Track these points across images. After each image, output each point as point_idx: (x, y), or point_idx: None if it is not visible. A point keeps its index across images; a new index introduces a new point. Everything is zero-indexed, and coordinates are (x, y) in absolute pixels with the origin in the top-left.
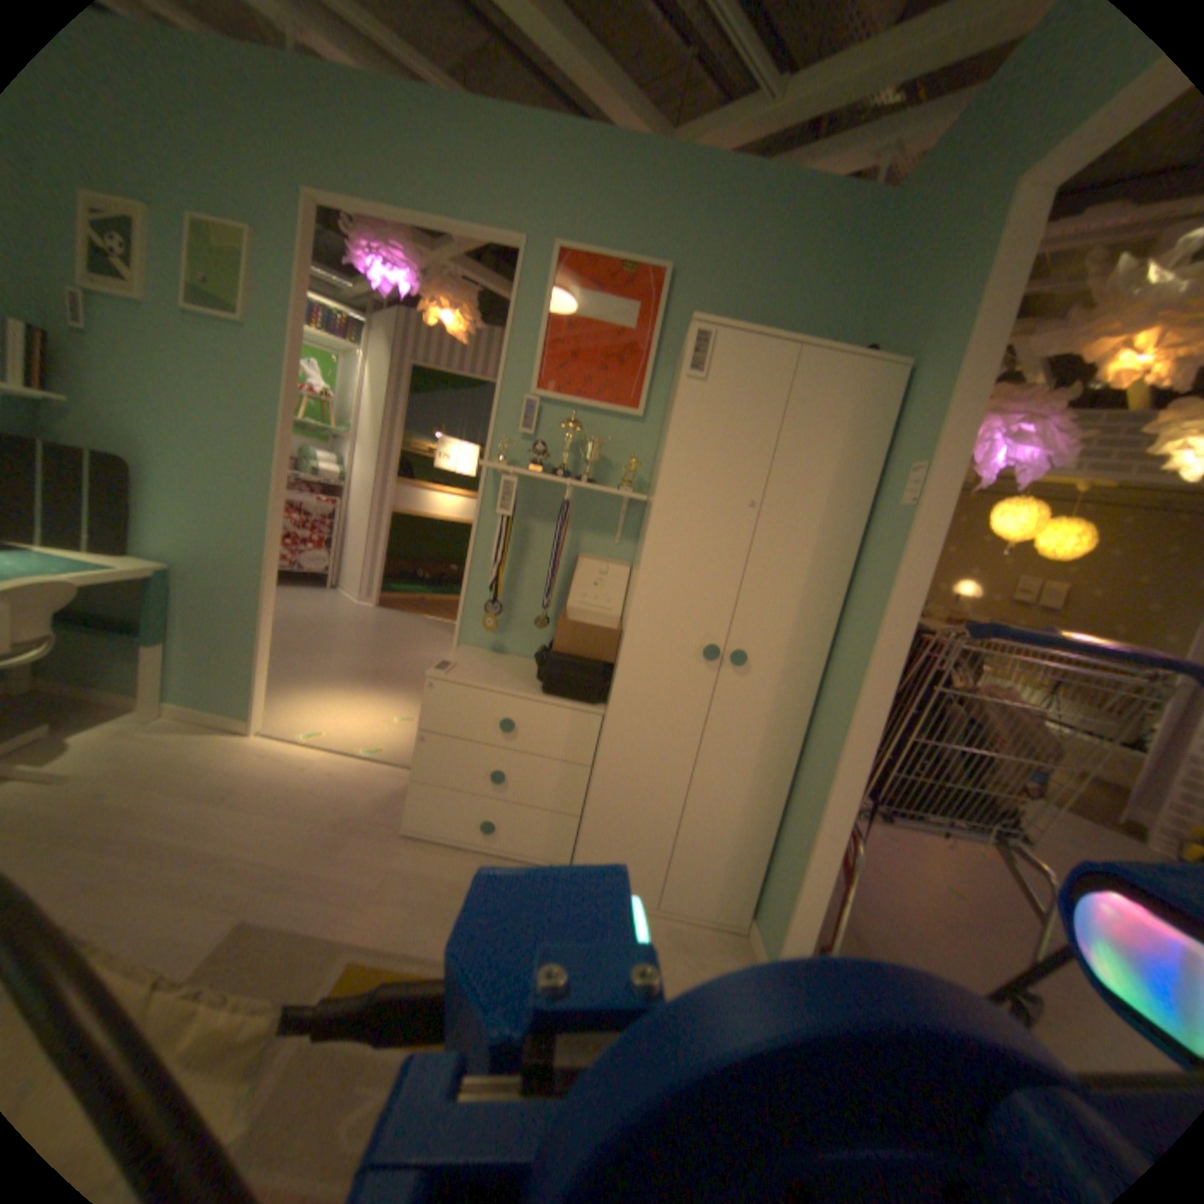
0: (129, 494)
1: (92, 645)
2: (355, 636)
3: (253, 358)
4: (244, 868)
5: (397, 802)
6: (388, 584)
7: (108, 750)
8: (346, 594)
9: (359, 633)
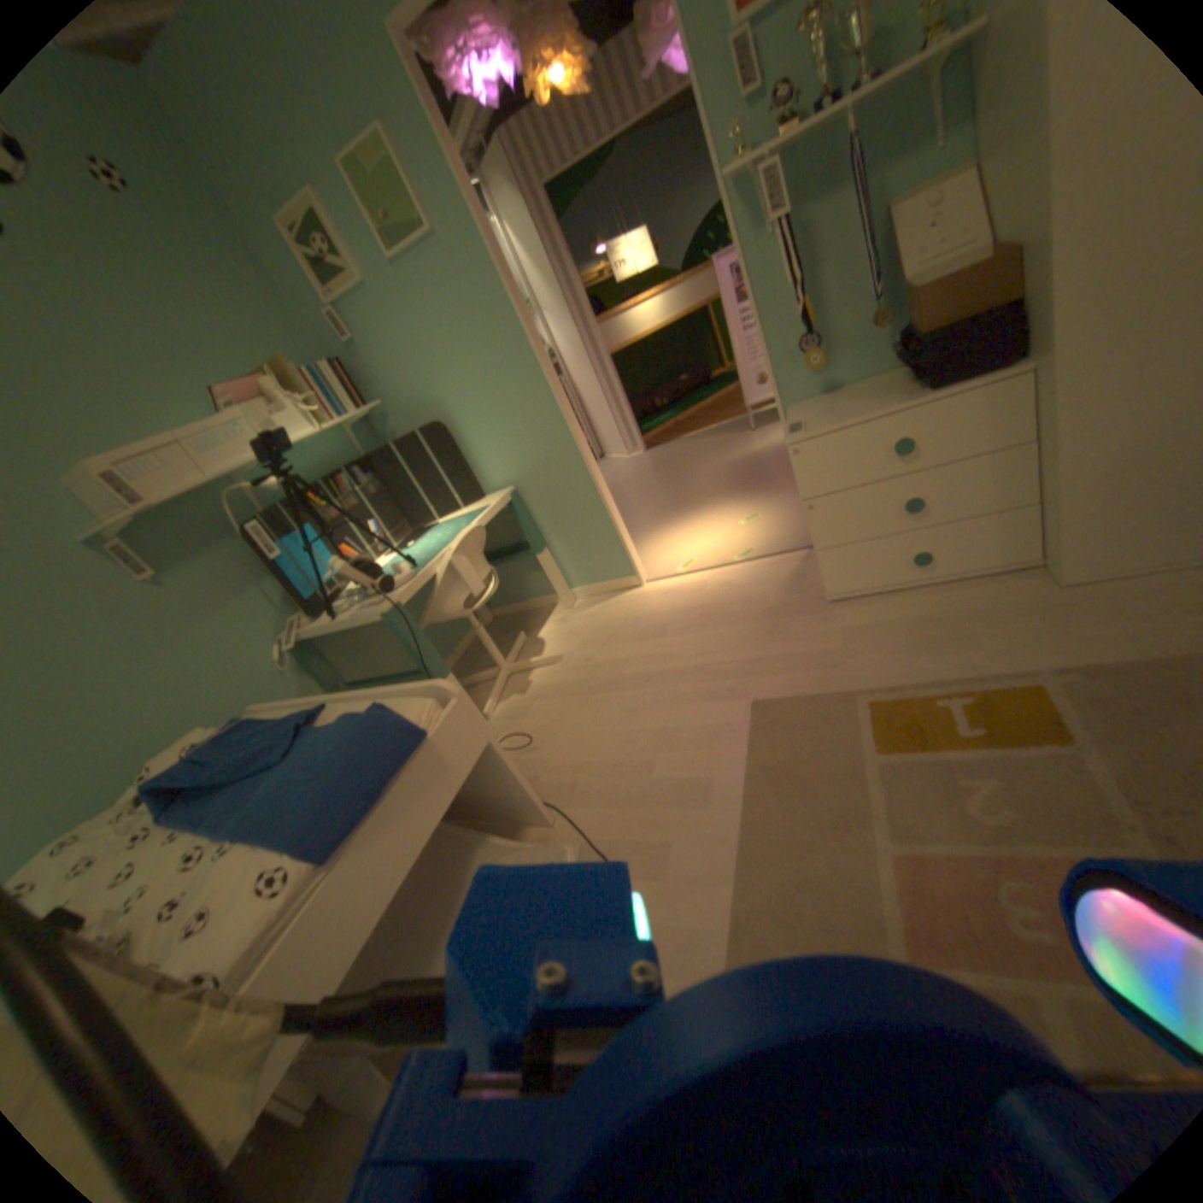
0: (455, 446)
1: (504, 570)
2: (649, 479)
3: (457, 255)
4: (719, 667)
5: (800, 578)
6: (638, 426)
7: (564, 630)
8: (614, 453)
9: (650, 475)
